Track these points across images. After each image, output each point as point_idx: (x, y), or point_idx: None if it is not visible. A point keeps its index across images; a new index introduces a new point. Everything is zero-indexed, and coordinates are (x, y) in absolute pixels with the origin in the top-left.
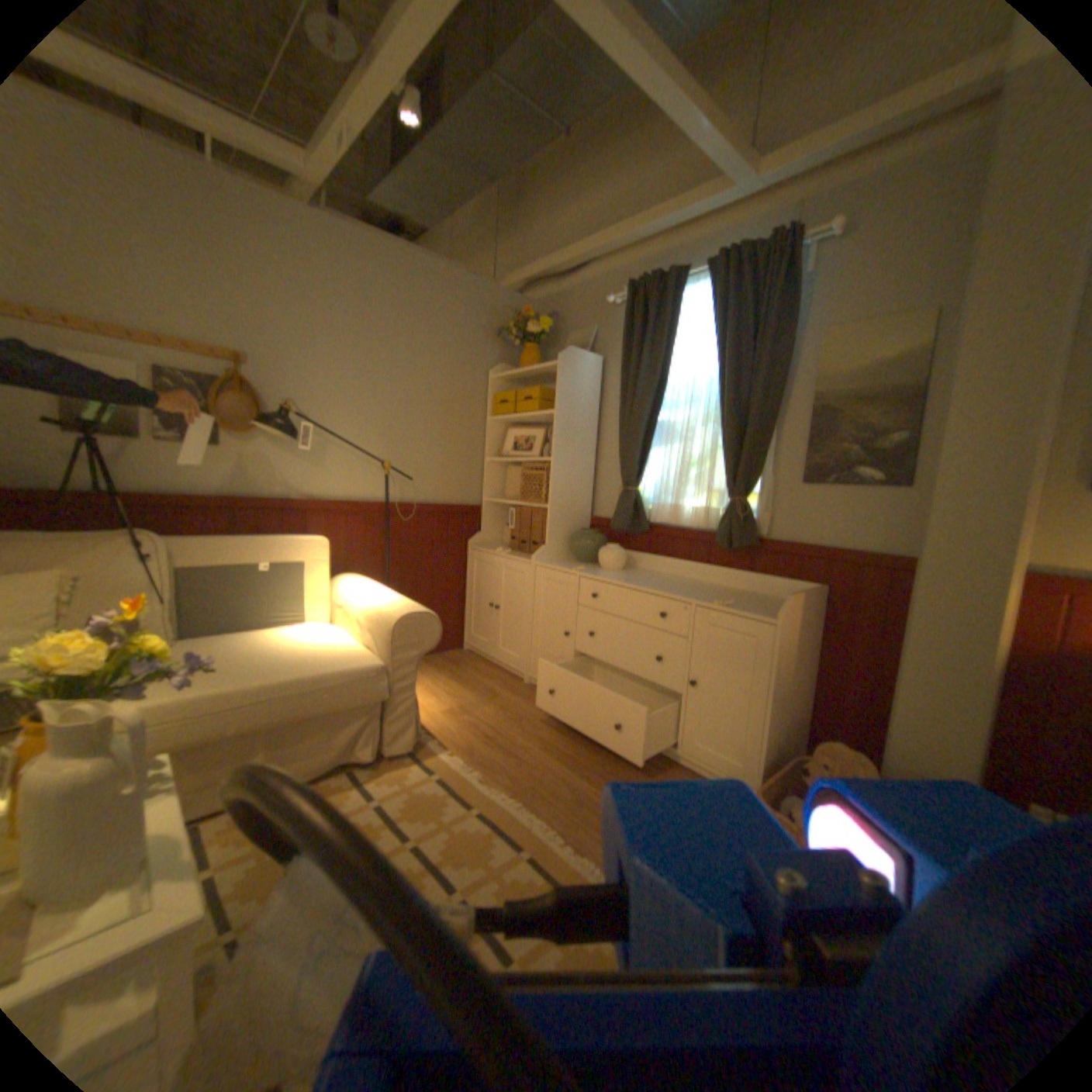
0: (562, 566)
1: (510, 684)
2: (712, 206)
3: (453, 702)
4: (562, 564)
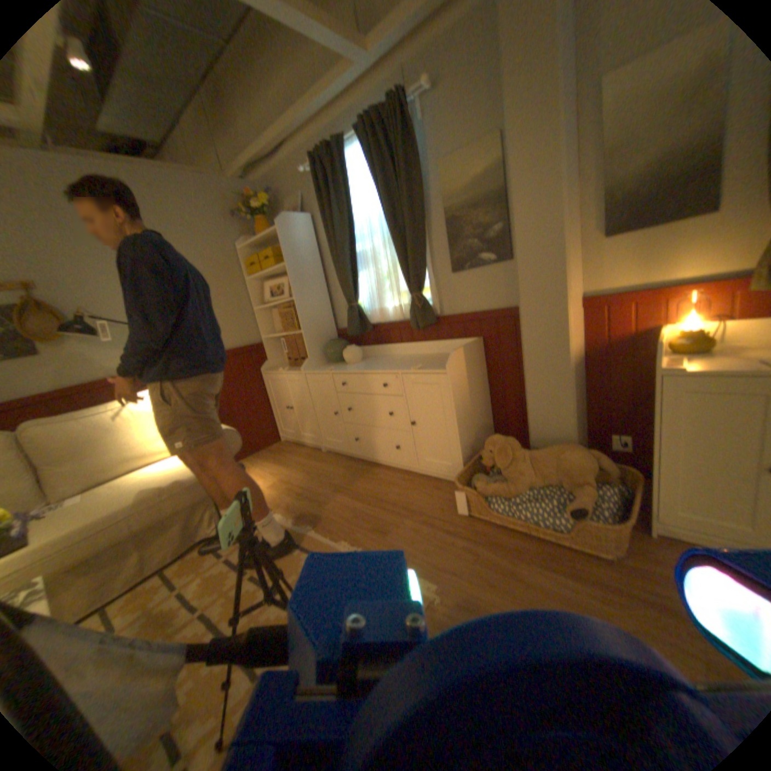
0: (321, 369)
1: (313, 454)
2: (346, 81)
3: (275, 478)
4: (322, 368)
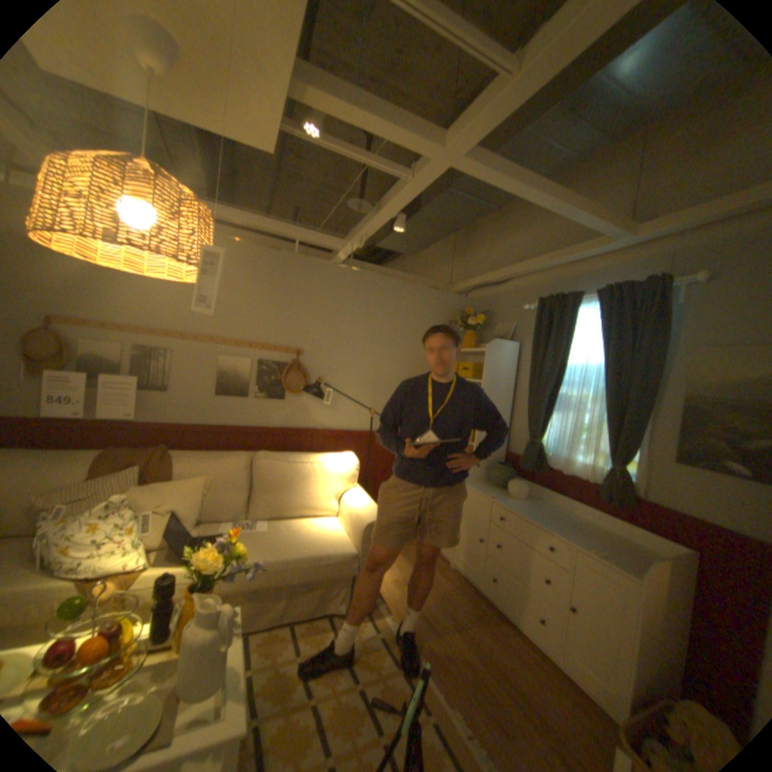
0: (481, 491)
1: (441, 566)
2: (601, 251)
3: (401, 575)
4: (482, 488)
